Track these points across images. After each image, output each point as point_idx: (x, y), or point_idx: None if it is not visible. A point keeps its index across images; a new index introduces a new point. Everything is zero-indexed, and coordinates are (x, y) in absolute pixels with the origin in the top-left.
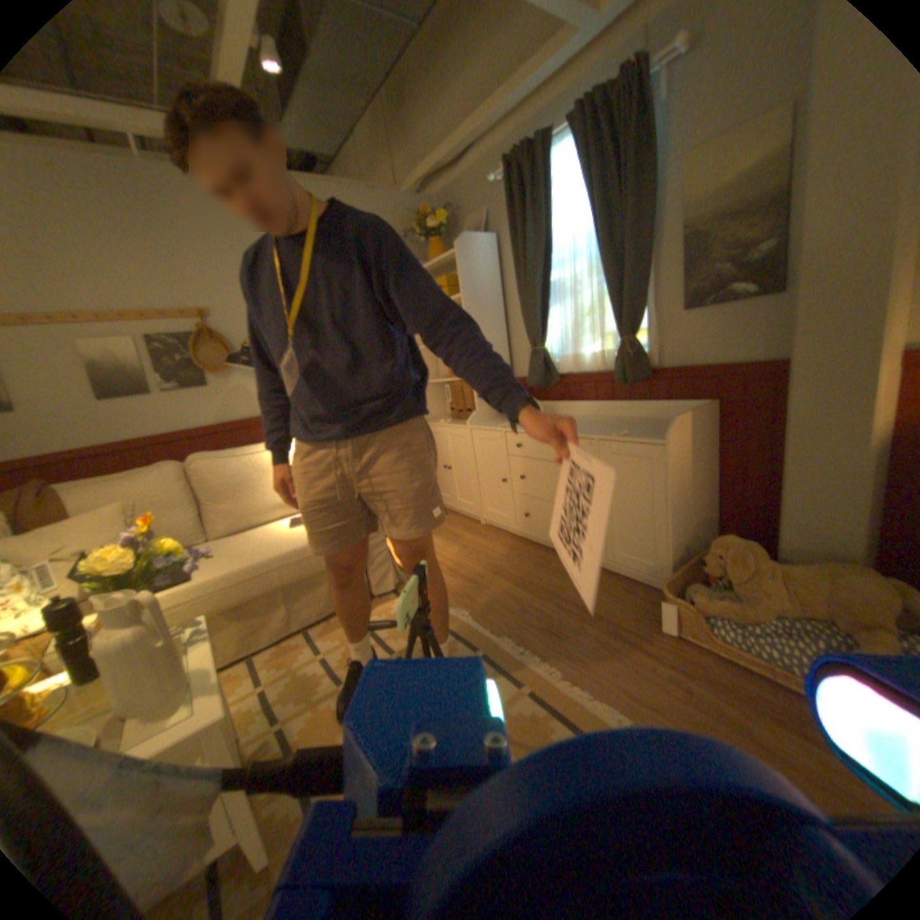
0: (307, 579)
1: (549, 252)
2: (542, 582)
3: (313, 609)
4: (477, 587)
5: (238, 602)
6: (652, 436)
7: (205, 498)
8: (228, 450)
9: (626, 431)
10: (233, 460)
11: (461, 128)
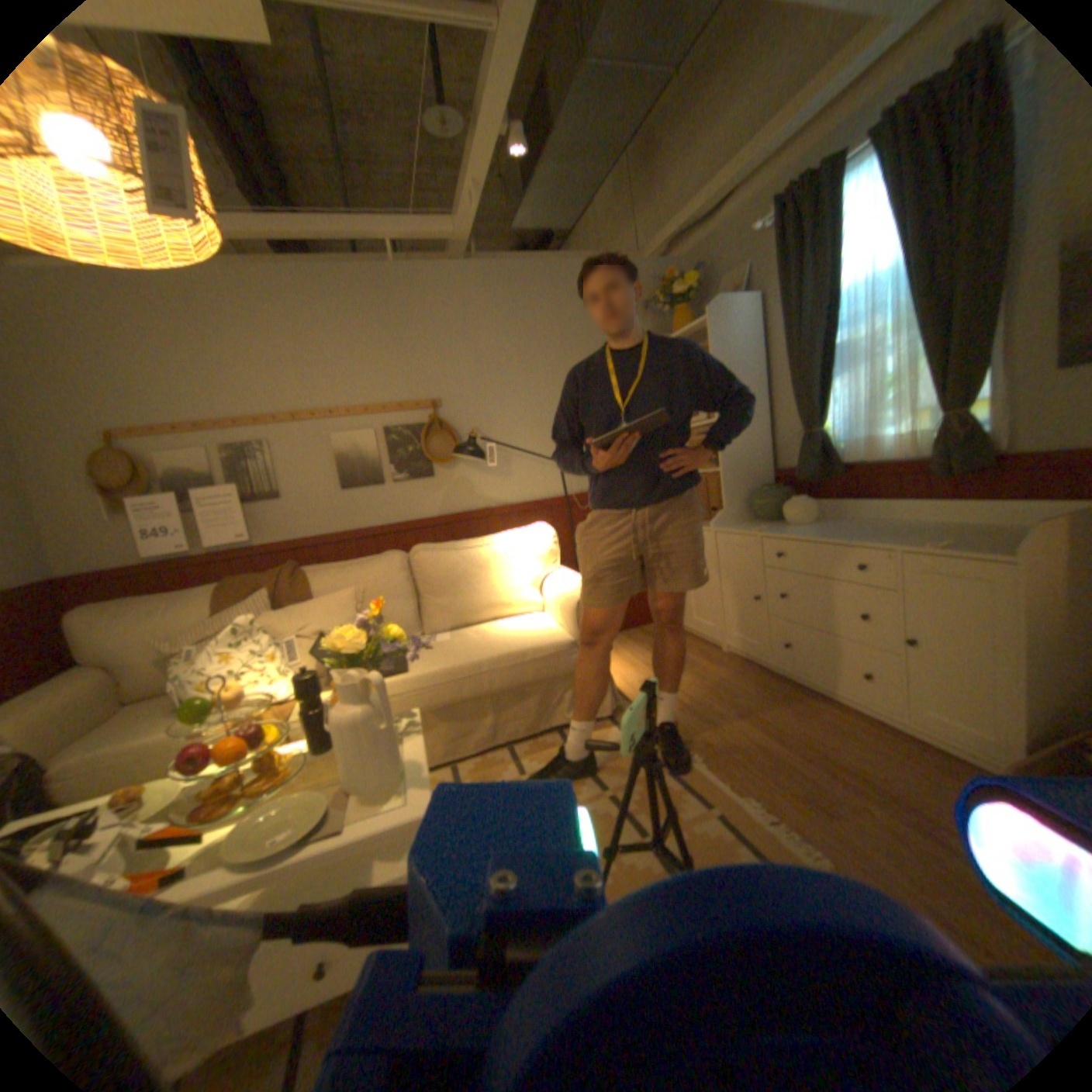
0: (517, 689)
1: (836, 307)
2: (808, 738)
3: (521, 723)
4: (715, 730)
5: (448, 702)
6: (995, 551)
7: (424, 591)
8: (448, 543)
9: (950, 542)
10: (452, 553)
11: (722, 172)
